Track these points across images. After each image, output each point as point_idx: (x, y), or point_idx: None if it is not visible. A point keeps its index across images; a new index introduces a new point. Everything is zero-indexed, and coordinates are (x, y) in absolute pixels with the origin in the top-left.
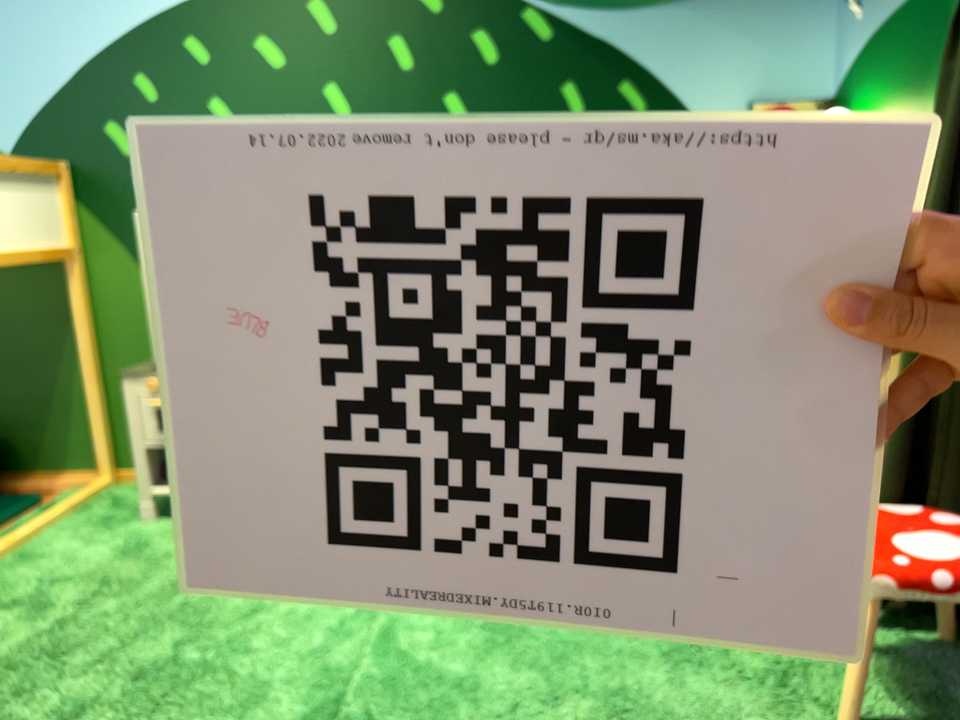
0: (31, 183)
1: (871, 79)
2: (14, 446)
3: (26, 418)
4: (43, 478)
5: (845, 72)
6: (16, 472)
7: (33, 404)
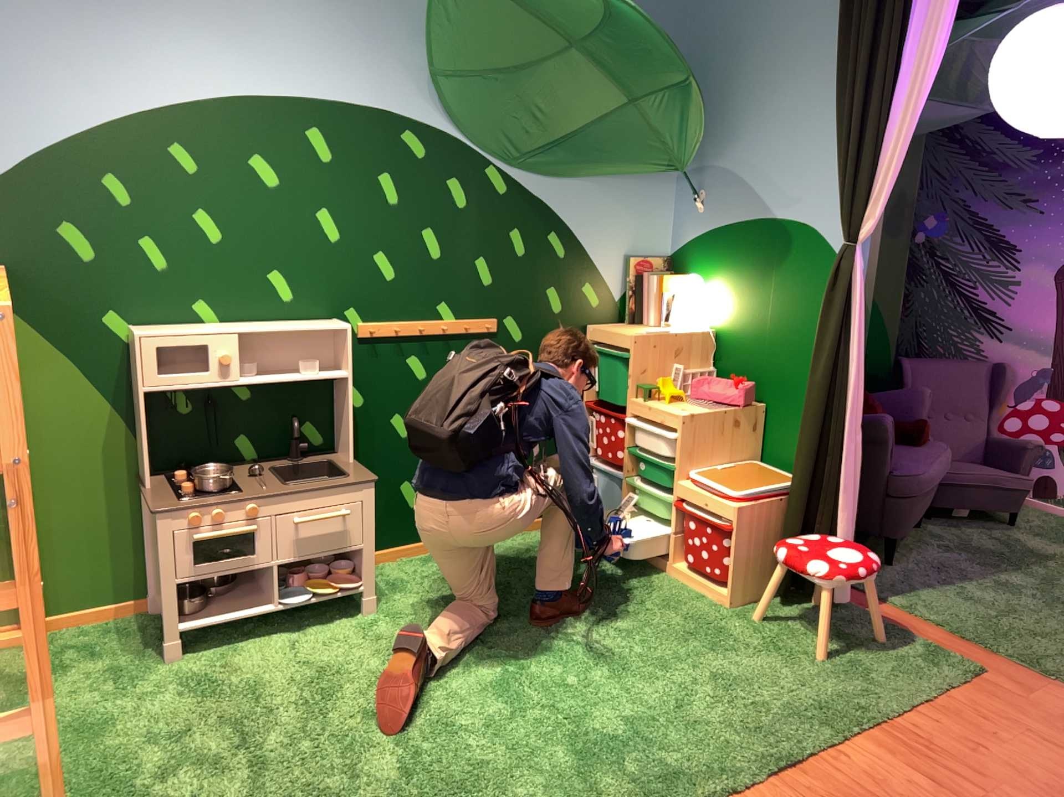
0: None
1: (707, 260)
2: None
3: None
4: None
5: (680, 246)
6: None
7: None
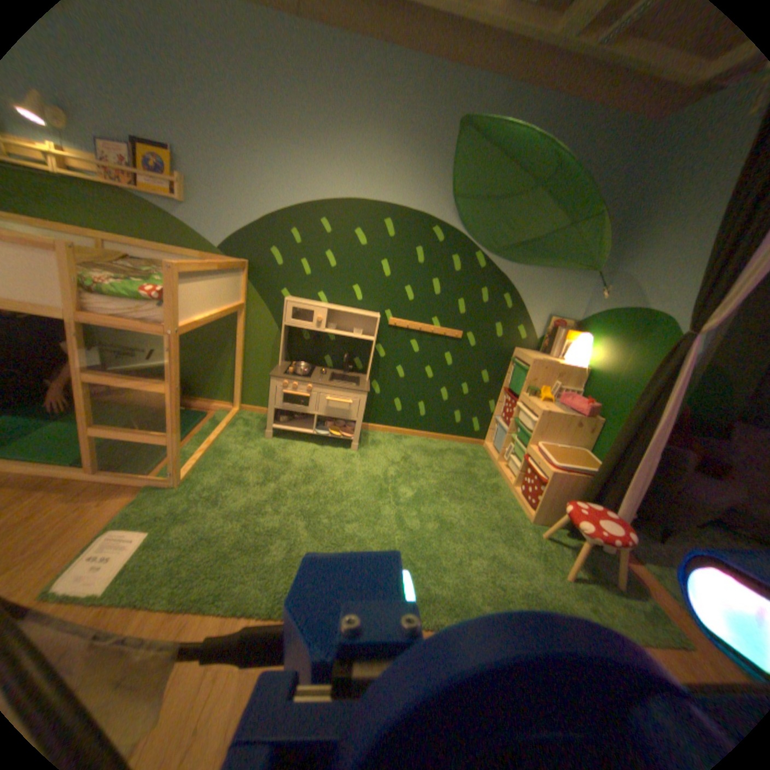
0: (227, 267)
1: (600, 325)
2: (190, 384)
3: (199, 373)
4: (203, 401)
5: (587, 314)
6: (189, 395)
7: (204, 367)
